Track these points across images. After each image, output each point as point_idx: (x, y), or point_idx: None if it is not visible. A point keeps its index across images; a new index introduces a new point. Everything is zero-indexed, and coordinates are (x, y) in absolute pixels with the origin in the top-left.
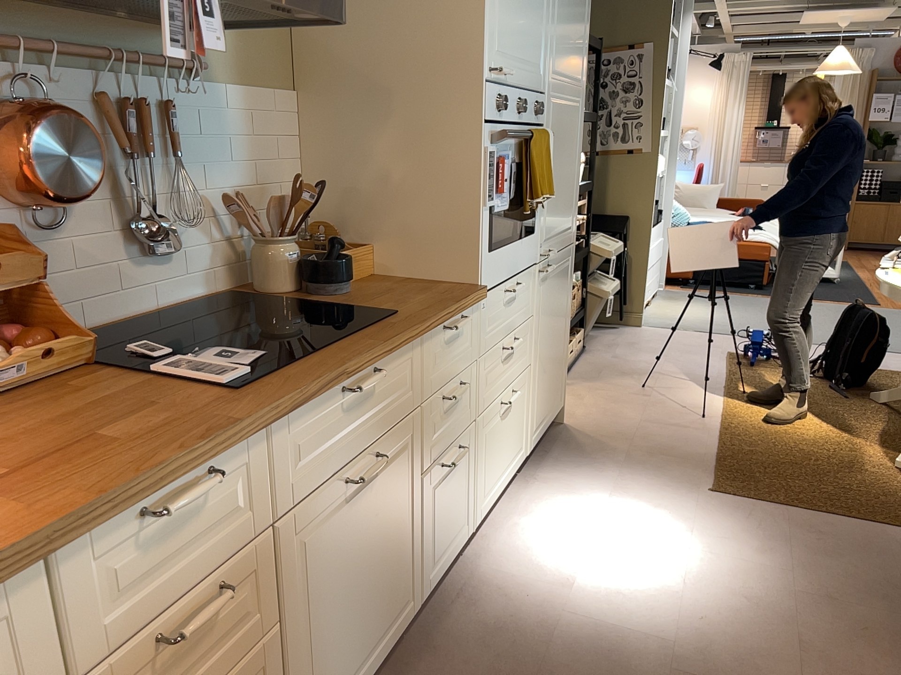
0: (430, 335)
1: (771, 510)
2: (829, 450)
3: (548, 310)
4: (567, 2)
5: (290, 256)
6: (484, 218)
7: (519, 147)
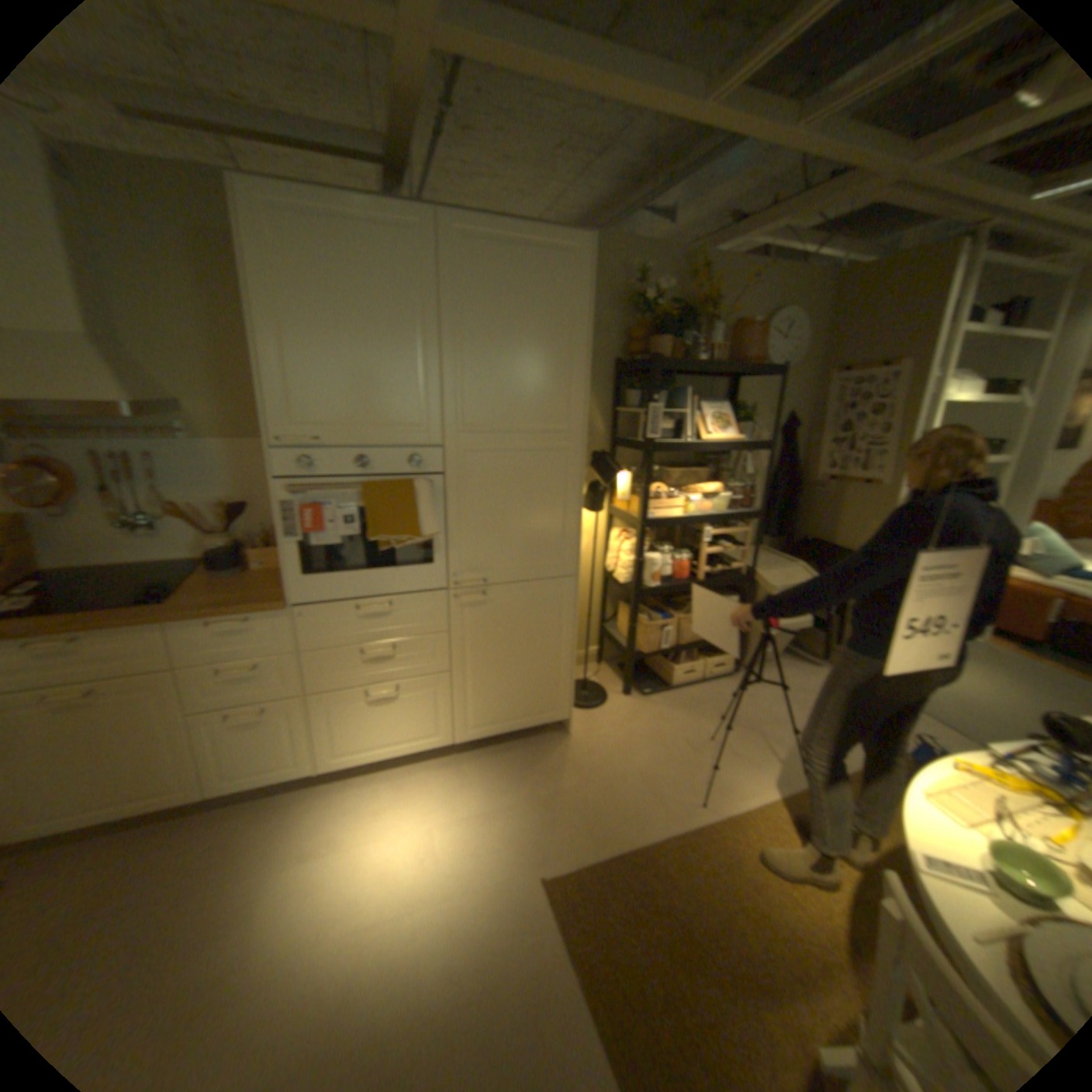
0: (174, 627)
1: (548, 954)
2: (773, 957)
3: (485, 631)
4: (492, 358)
5: (204, 548)
6: (280, 550)
7: (358, 495)
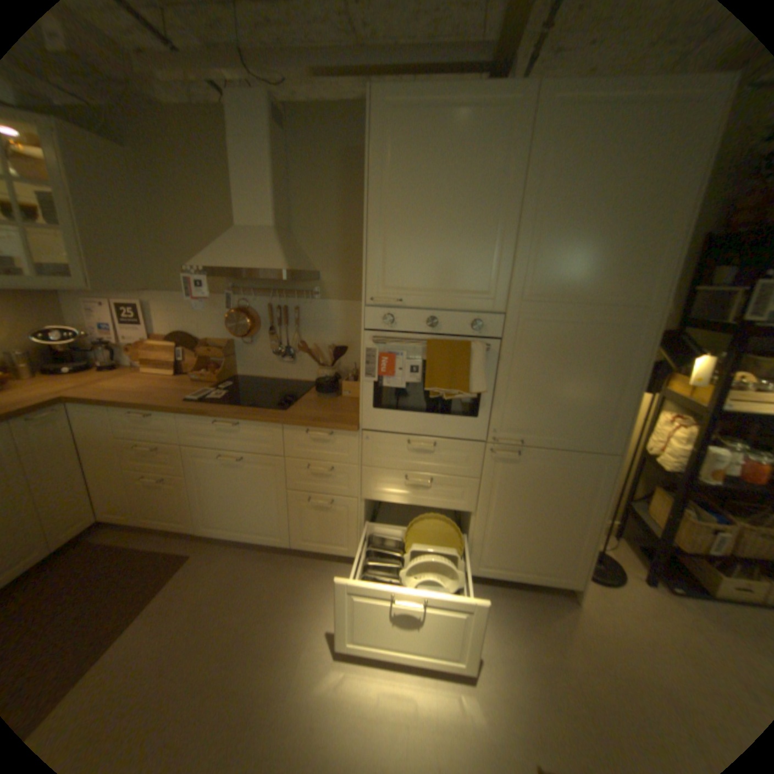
0: (292, 428)
1: None
2: None
3: (517, 487)
4: (576, 227)
5: (321, 375)
6: (364, 386)
7: (427, 349)
